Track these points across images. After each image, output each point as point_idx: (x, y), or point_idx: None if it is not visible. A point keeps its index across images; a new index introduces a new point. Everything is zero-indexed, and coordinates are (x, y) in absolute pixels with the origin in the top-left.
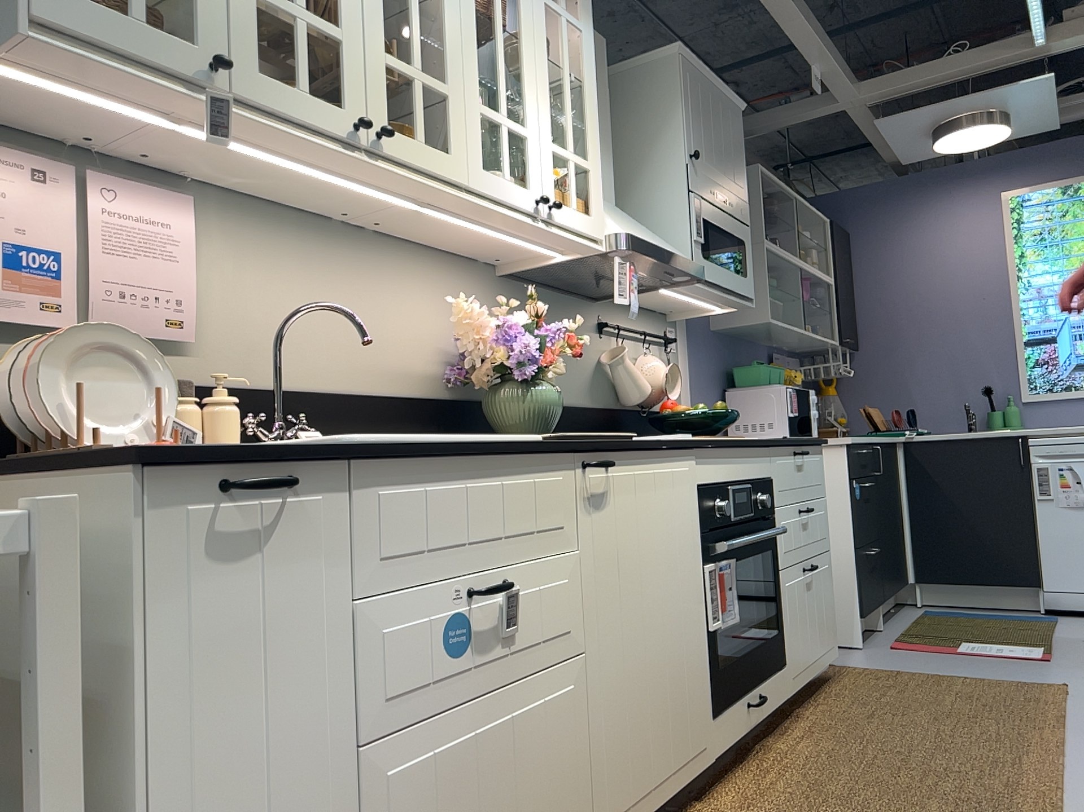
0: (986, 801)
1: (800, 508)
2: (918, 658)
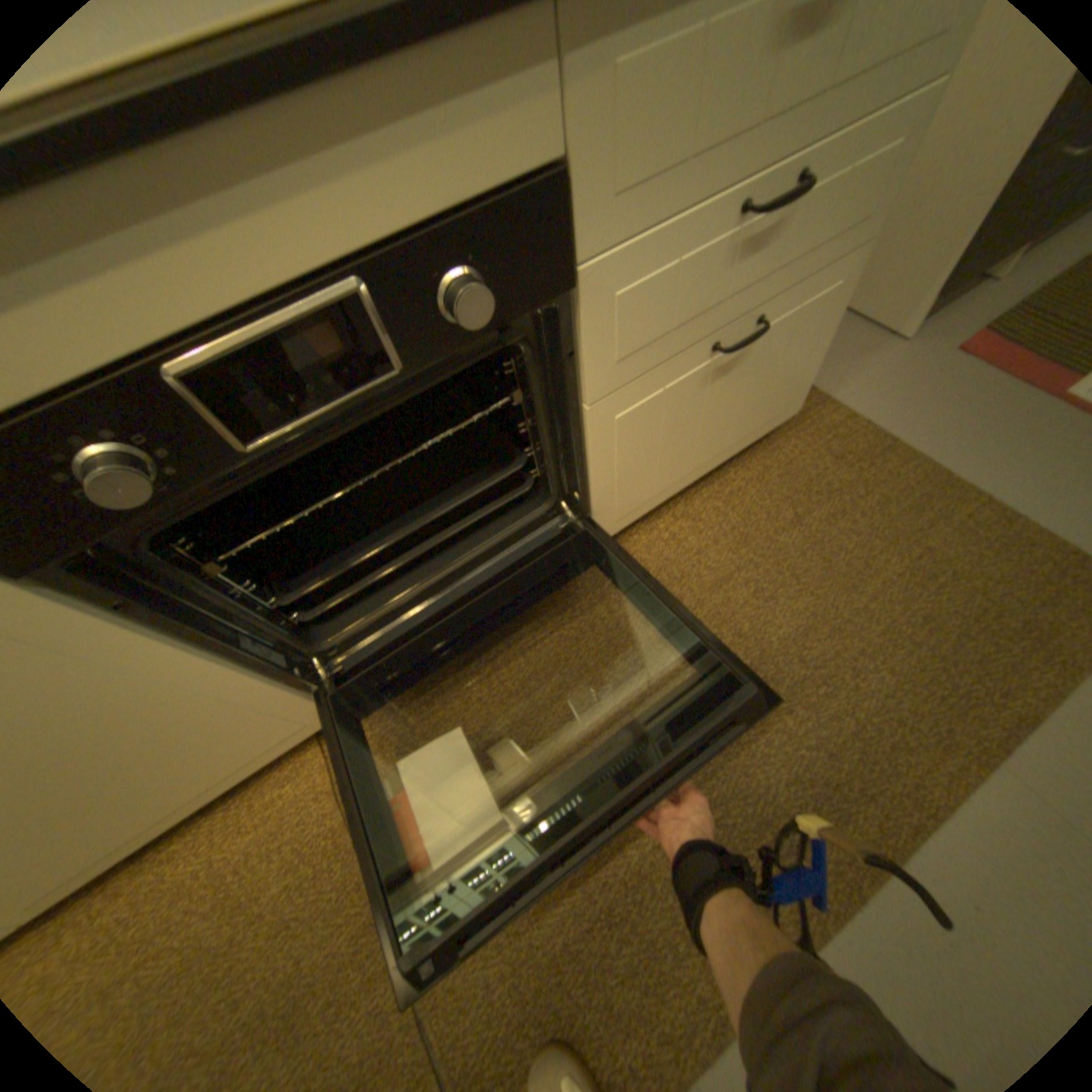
0: (637, 942)
1: (746, 196)
2: (971, 399)
